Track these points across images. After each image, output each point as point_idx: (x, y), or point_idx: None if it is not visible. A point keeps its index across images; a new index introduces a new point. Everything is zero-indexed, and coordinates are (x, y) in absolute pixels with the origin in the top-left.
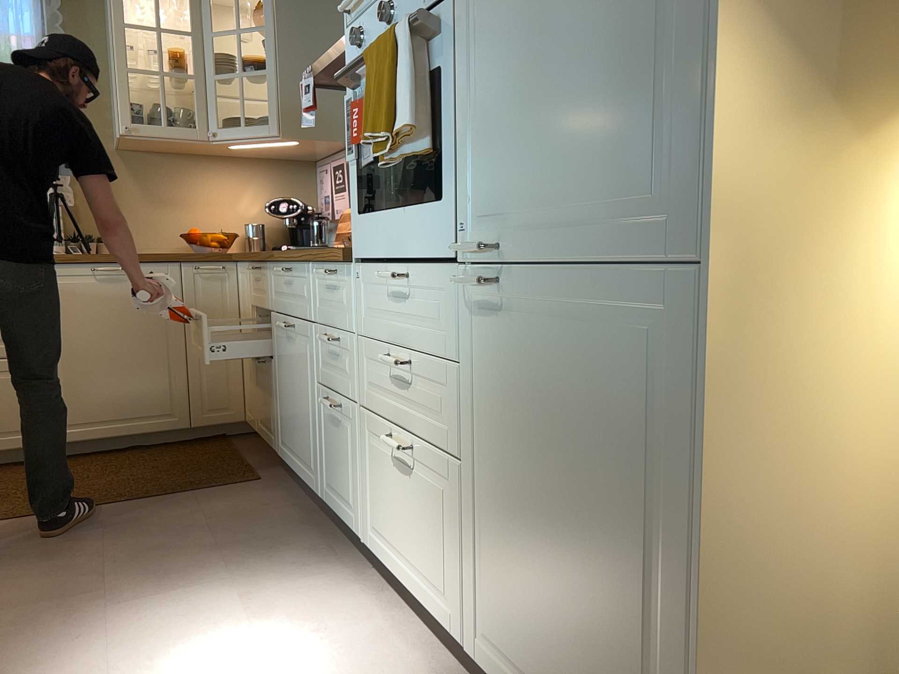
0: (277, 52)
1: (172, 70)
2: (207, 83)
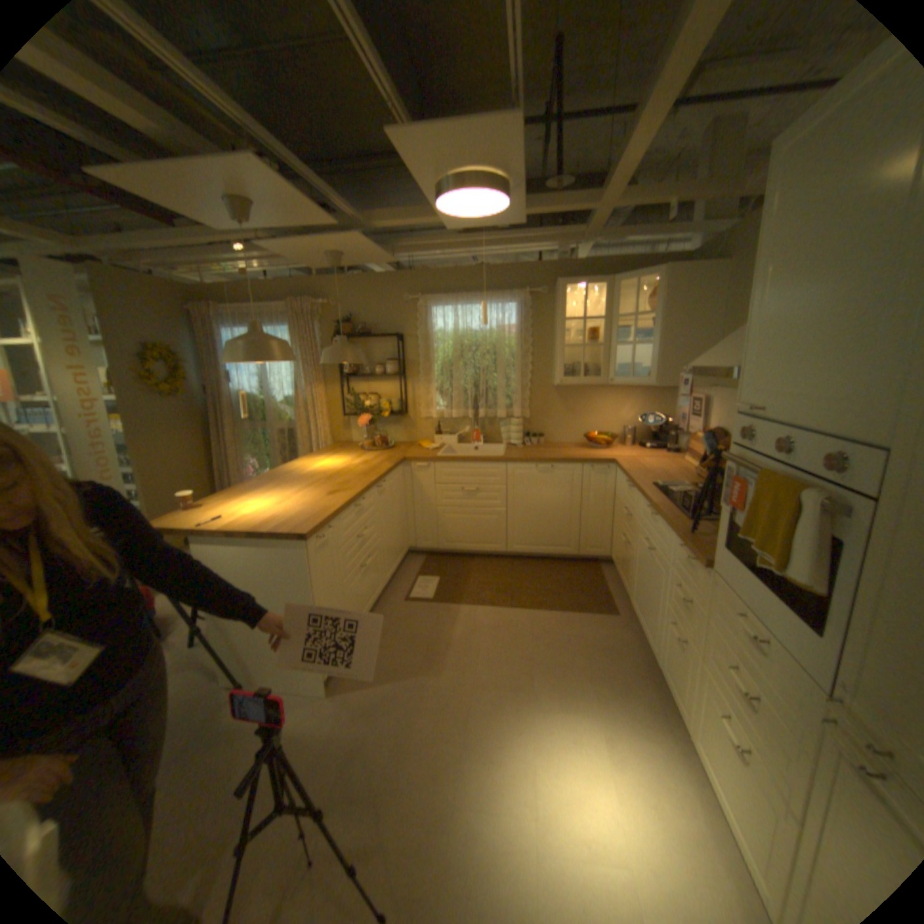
0: (662, 329)
1: (589, 341)
2: (609, 347)
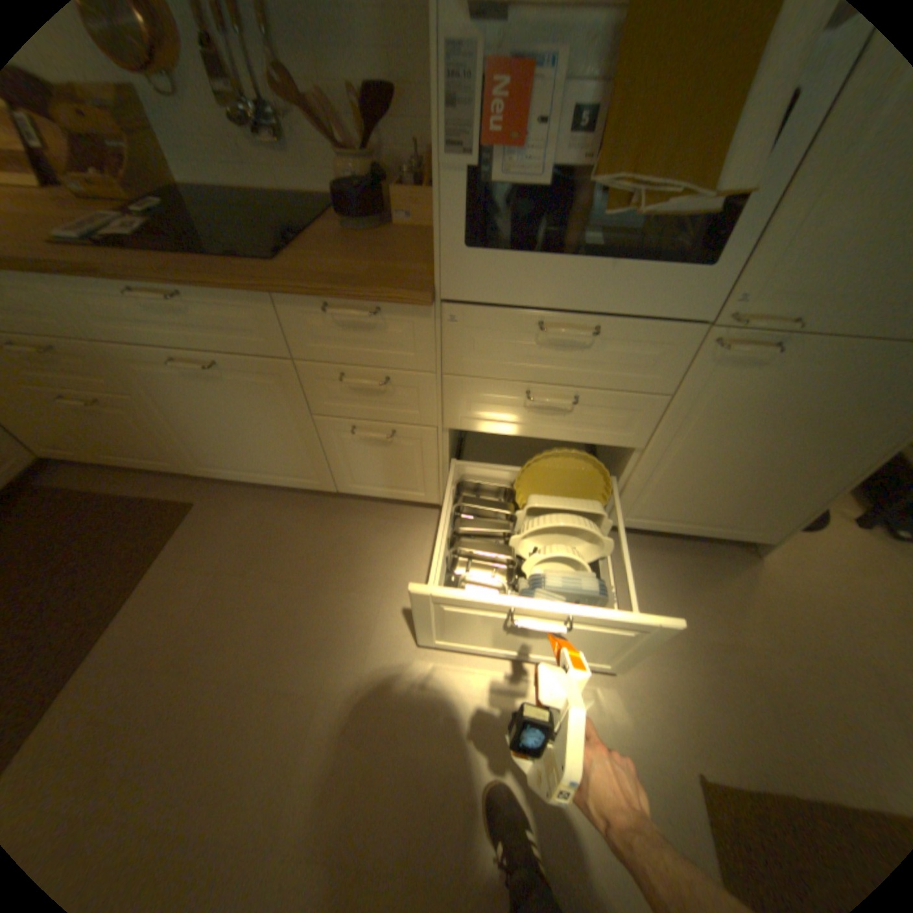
0: None
1: None
2: None
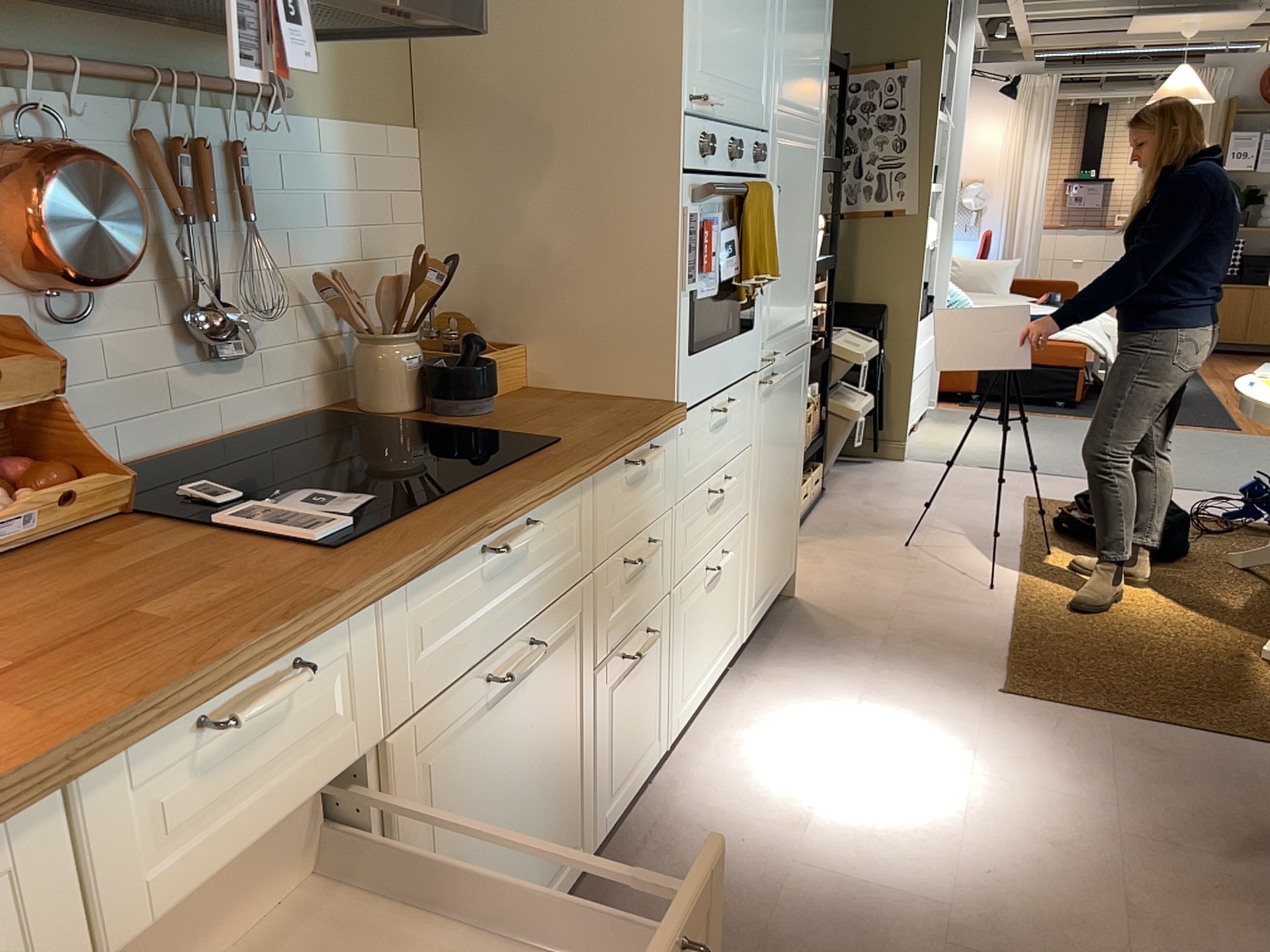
0: None
1: None
2: None
